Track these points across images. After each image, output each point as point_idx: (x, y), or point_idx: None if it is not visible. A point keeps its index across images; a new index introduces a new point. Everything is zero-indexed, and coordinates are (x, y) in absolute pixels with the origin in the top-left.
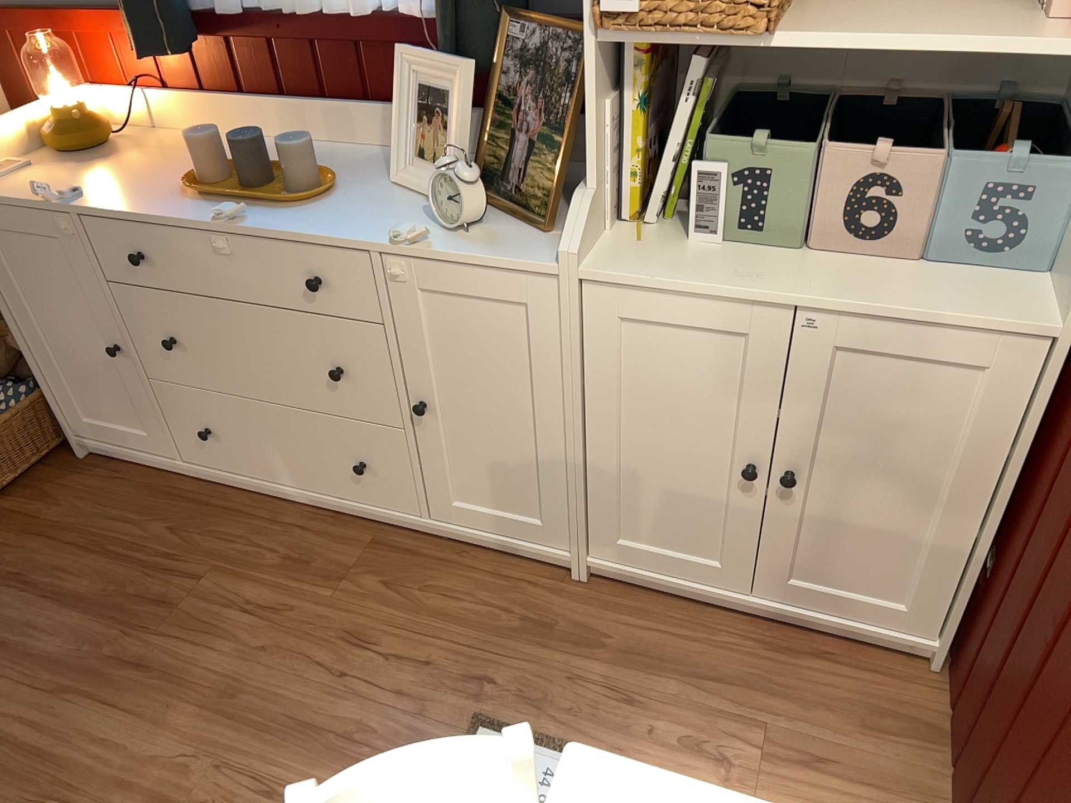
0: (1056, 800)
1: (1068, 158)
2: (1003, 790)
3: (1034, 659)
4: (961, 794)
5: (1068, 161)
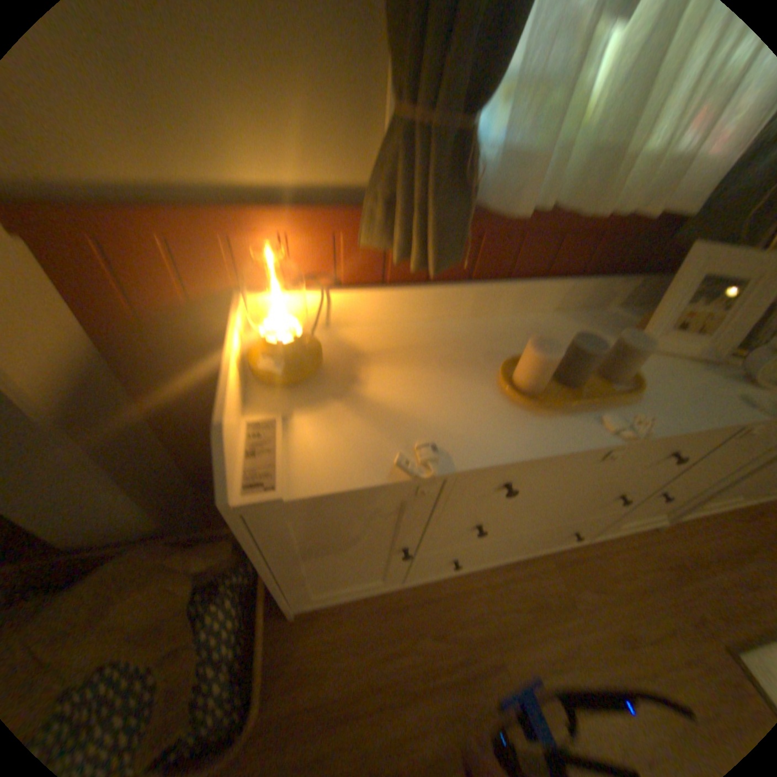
0: None
1: None
2: None
3: None
4: None
5: None
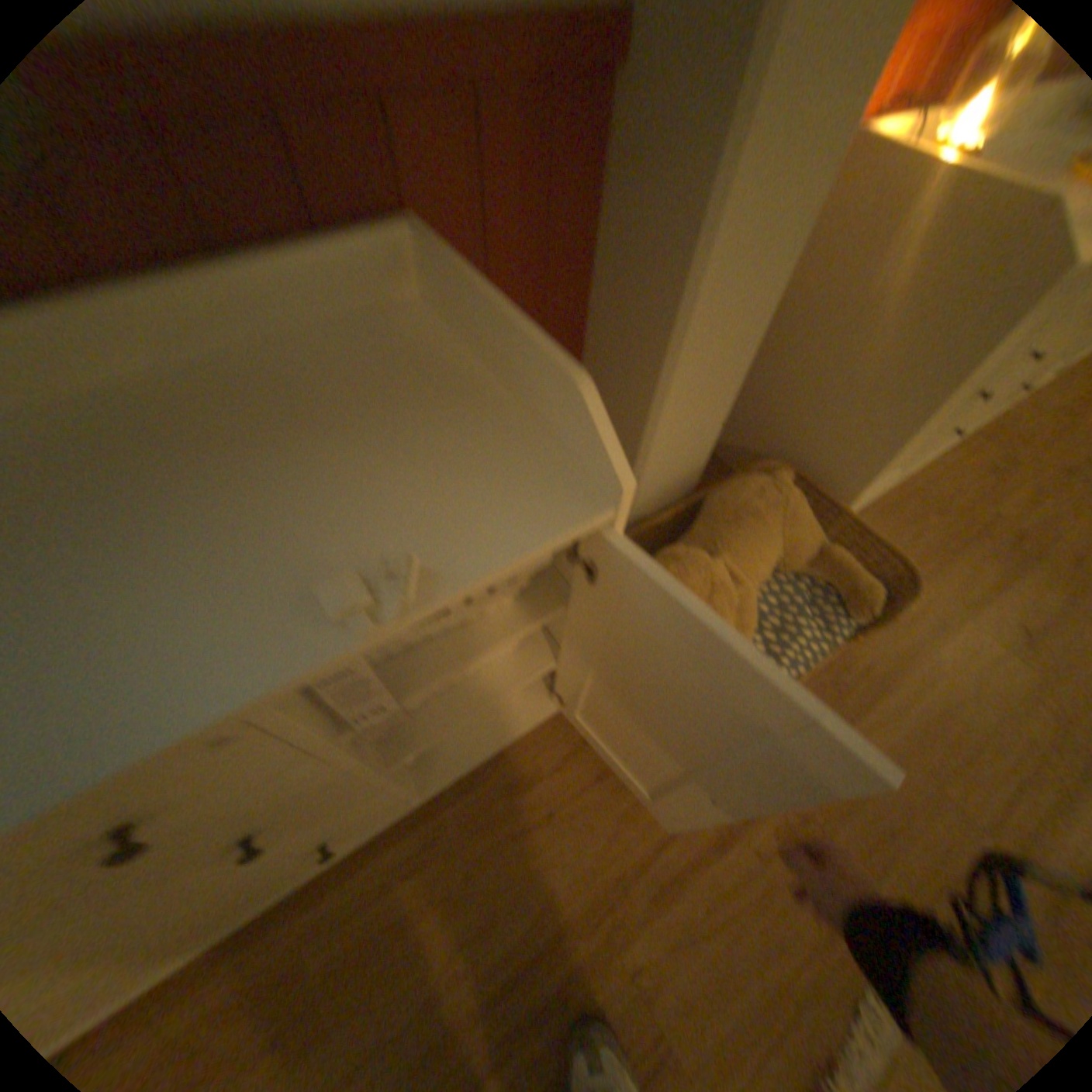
0: None
1: None
2: None
3: None
4: None
5: None
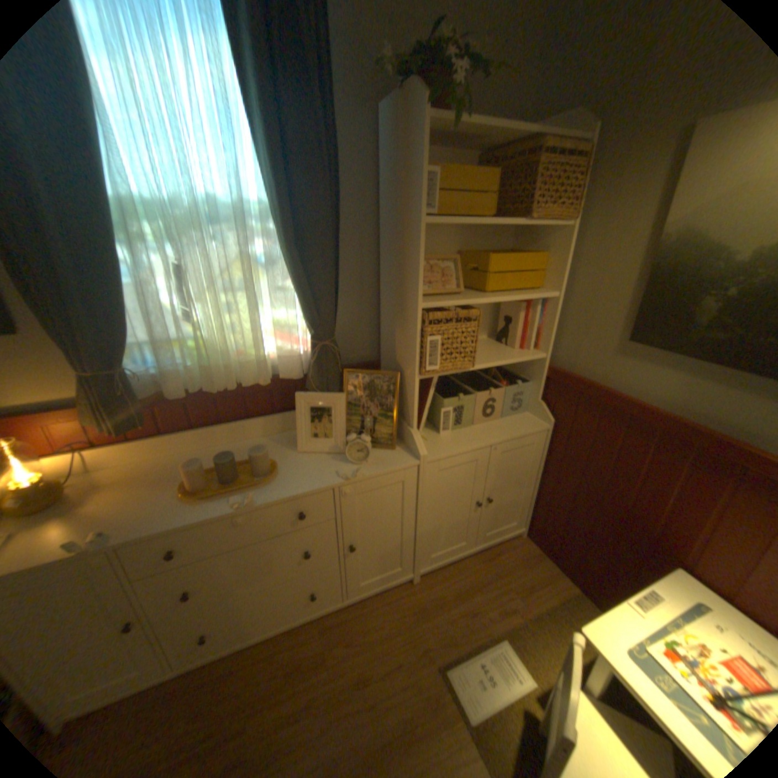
0: (643, 550)
1: (526, 379)
2: (607, 559)
3: (597, 517)
4: (576, 570)
5: (528, 380)
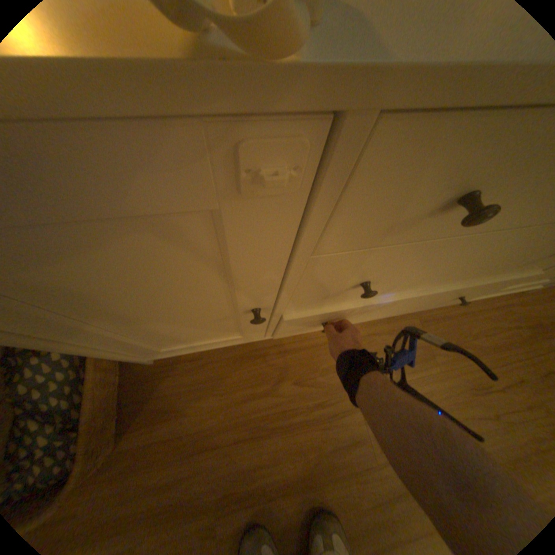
0: None
1: None
2: None
3: None
4: None
5: None
